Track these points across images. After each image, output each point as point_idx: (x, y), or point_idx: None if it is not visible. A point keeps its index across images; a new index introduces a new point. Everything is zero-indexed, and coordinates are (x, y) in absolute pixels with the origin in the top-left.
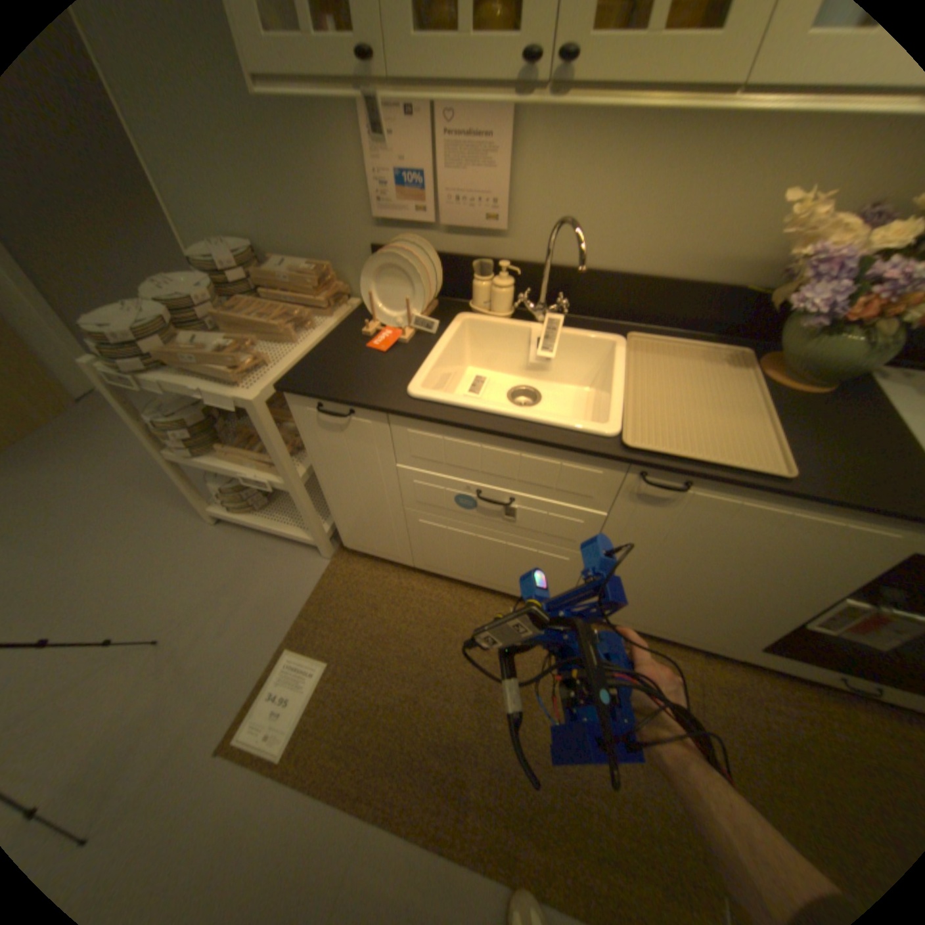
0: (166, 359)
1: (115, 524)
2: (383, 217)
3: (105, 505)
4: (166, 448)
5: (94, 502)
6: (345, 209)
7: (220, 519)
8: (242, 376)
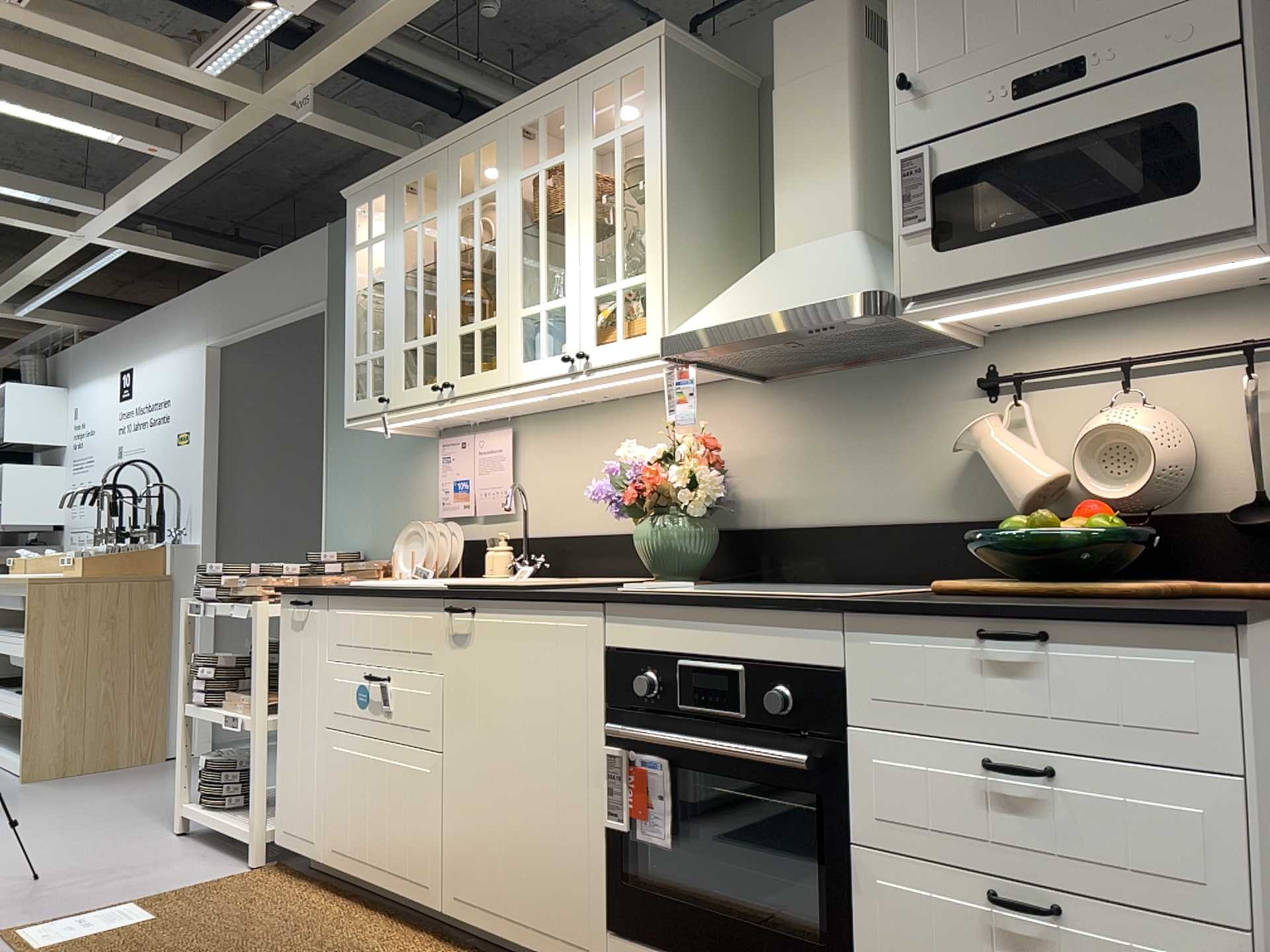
0: (235, 594)
1: (100, 819)
2: (445, 515)
3: (107, 809)
4: (193, 700)
5: (101, 806)
6: (426, 514)
7: (189, 814)
8: (272, 602)
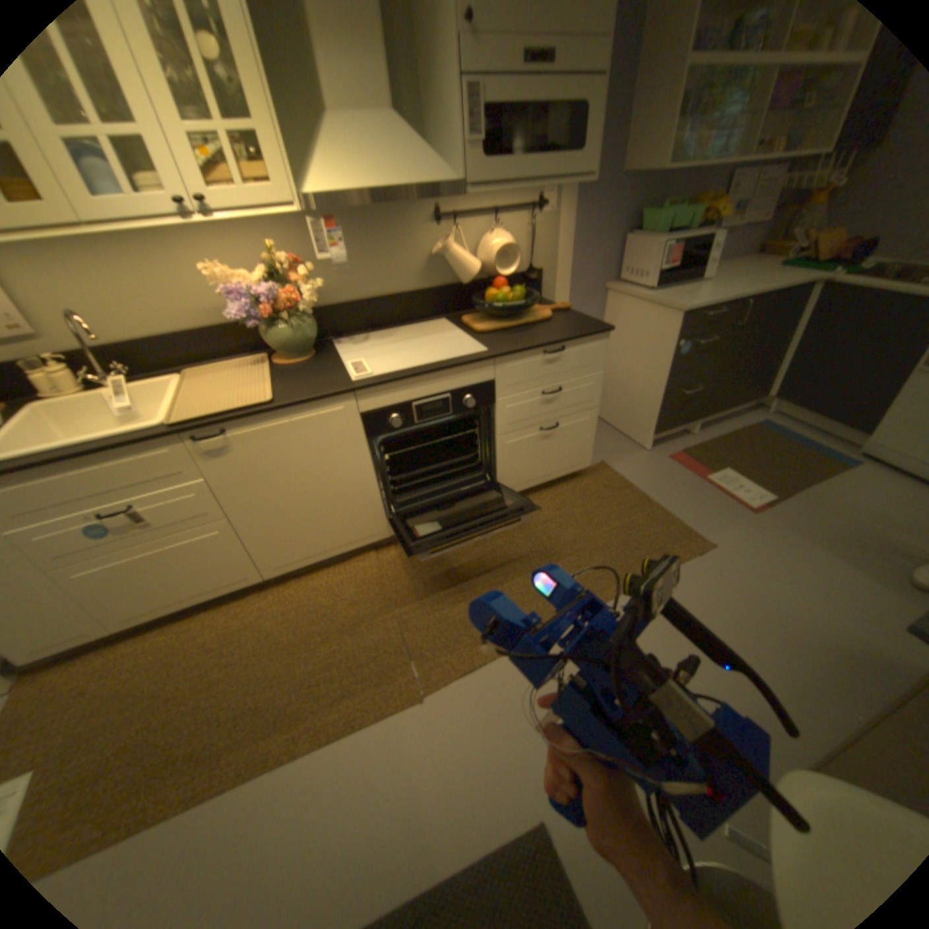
0: None
1: None
2: None
3: None
4: None
5: None
6: None
7: None
8: None
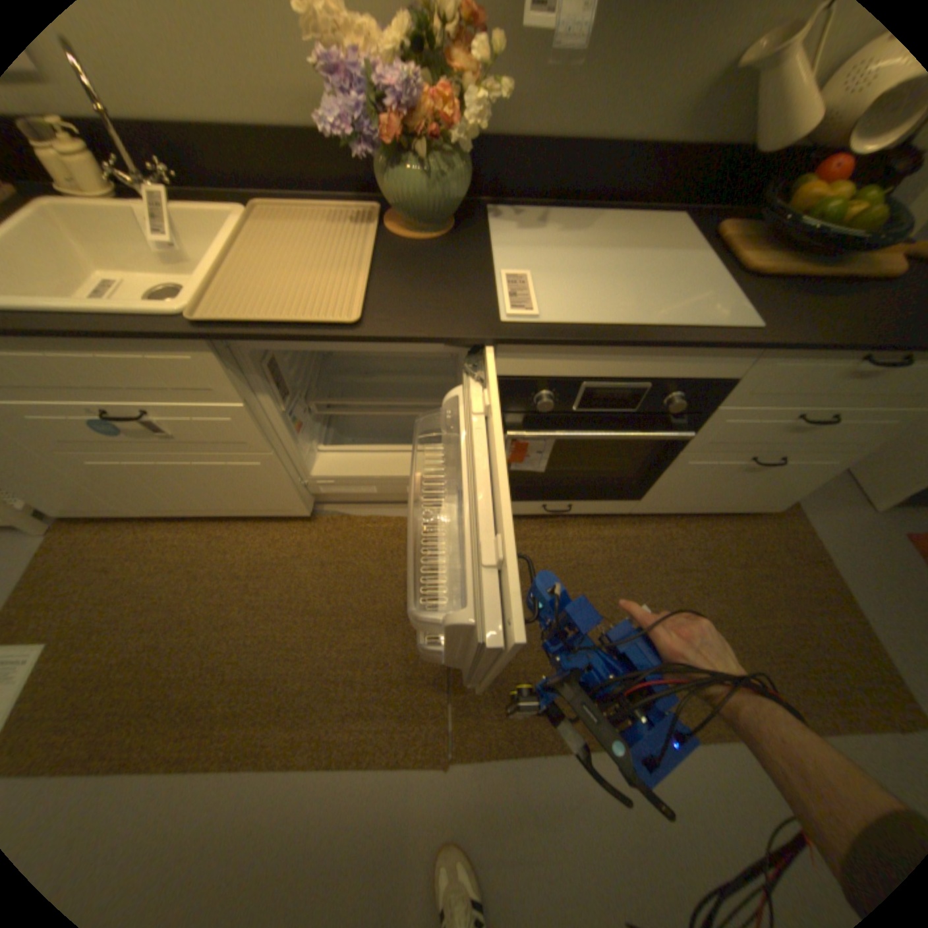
0: None
1: None
2: None
3: None
4: None
5: None
6: None
7: None
8: None
